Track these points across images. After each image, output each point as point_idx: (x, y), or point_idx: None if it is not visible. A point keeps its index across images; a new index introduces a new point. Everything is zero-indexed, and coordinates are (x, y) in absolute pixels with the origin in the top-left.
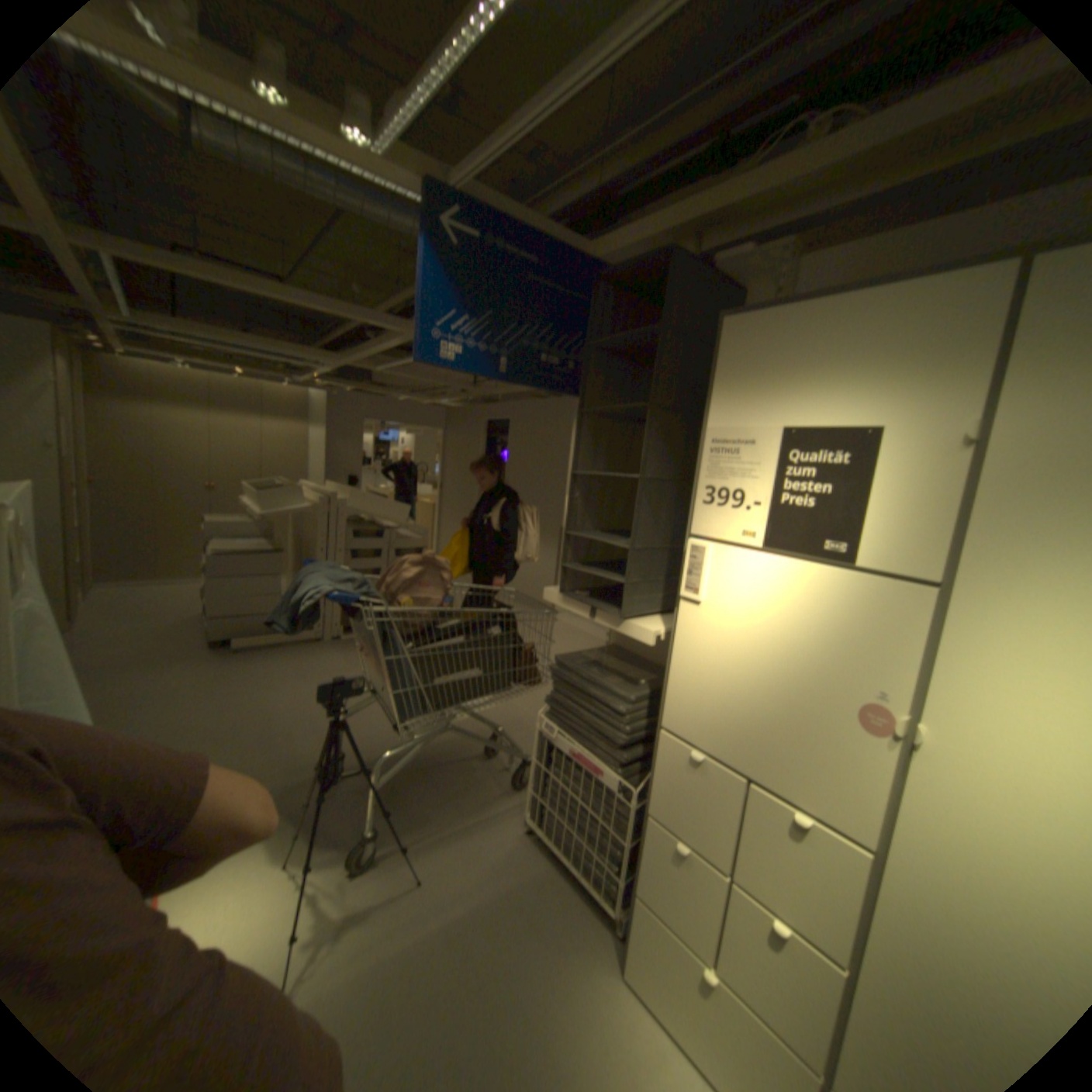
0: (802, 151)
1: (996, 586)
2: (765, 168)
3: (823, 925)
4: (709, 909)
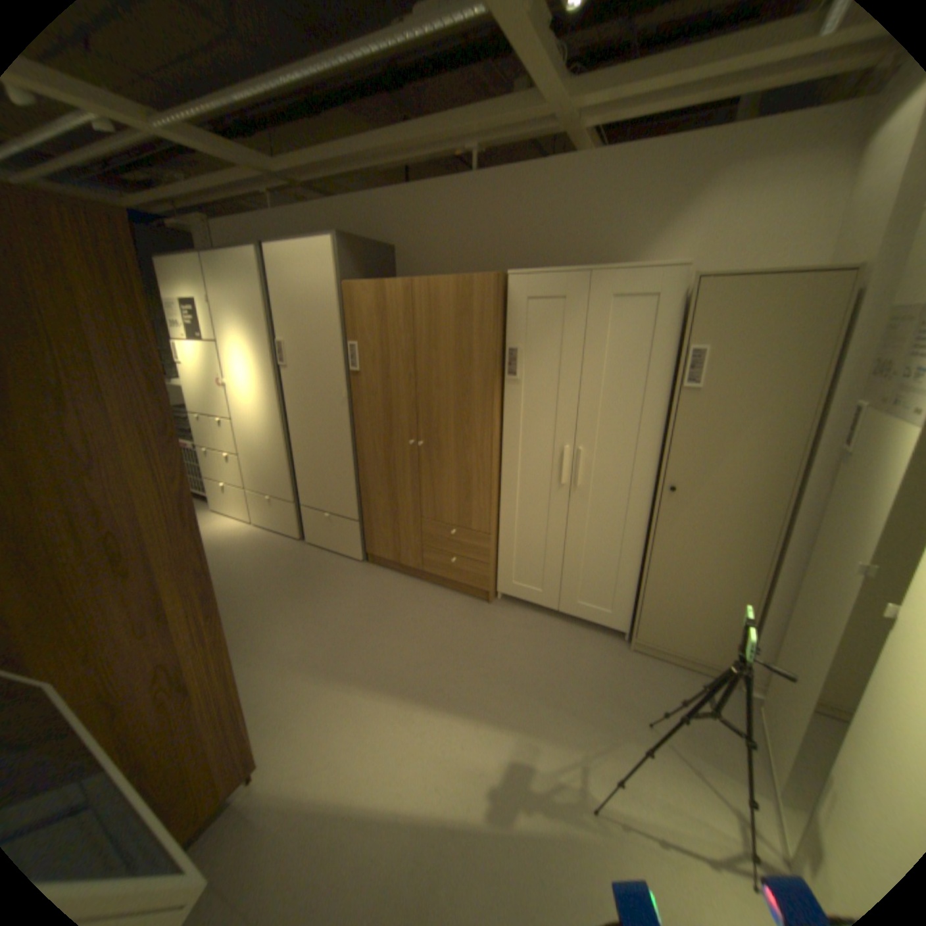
0: (180, 186)
1: (222, 340)
2: (172, 189)
3: (232, 447)
4: (217, 465)
